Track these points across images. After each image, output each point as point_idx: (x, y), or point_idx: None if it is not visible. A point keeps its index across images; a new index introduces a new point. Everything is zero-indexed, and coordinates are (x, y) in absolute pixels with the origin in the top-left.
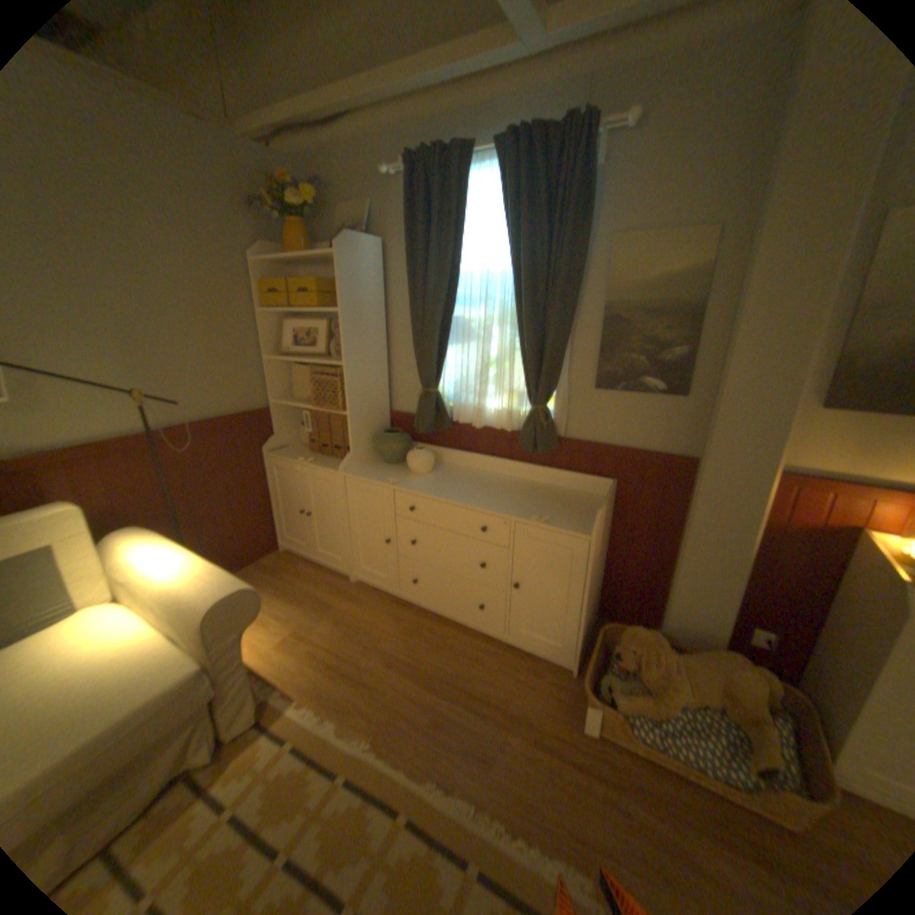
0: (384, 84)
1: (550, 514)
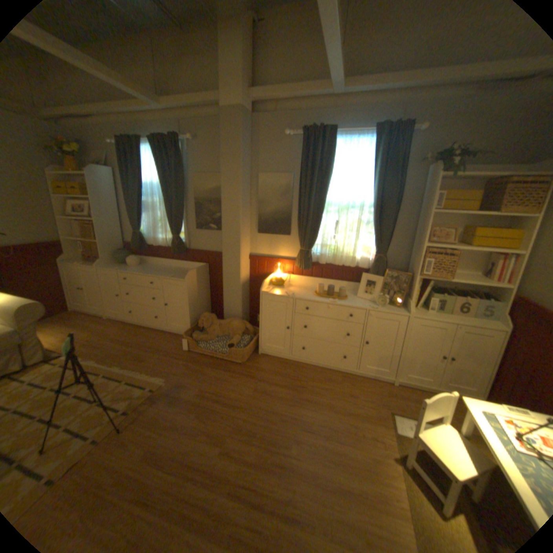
0: (104, 110)
1: (175, 276)
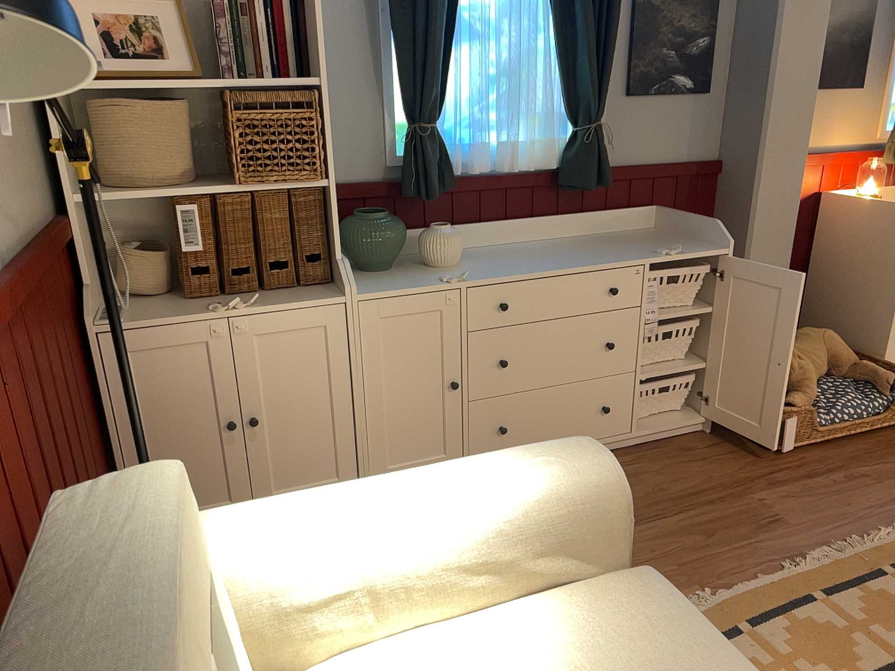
0: None
1: (668, 248)
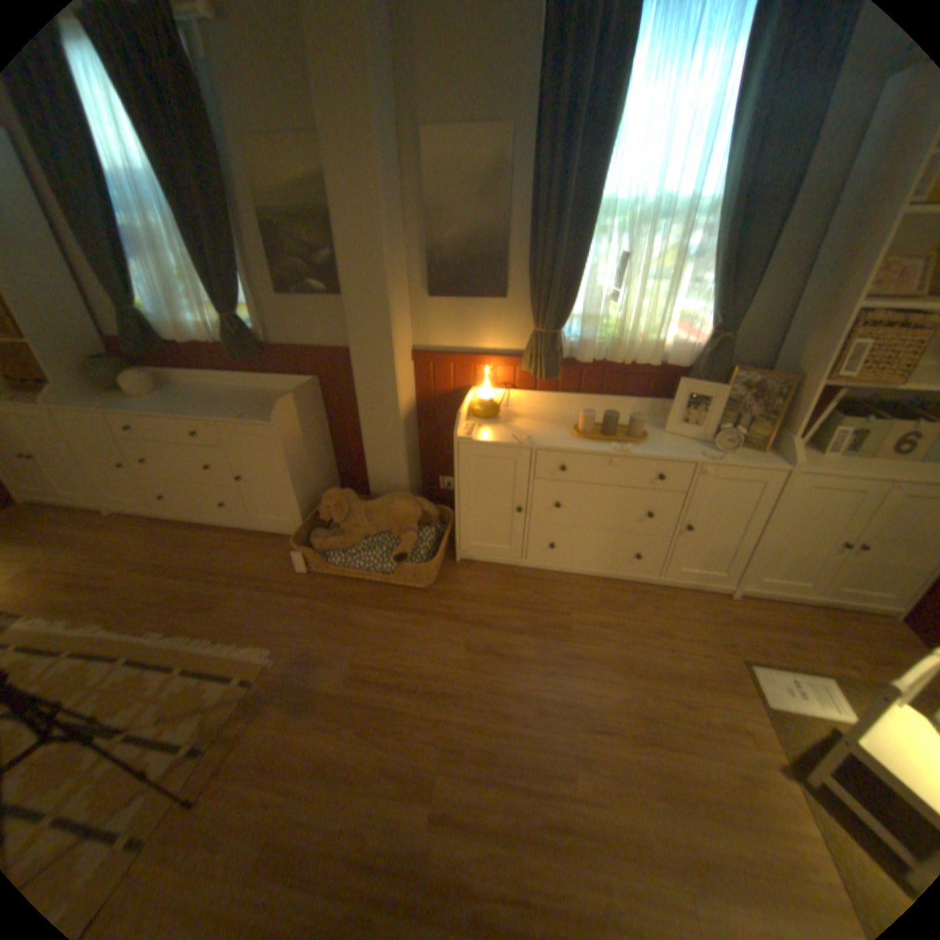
0: None
1: (246, 412)
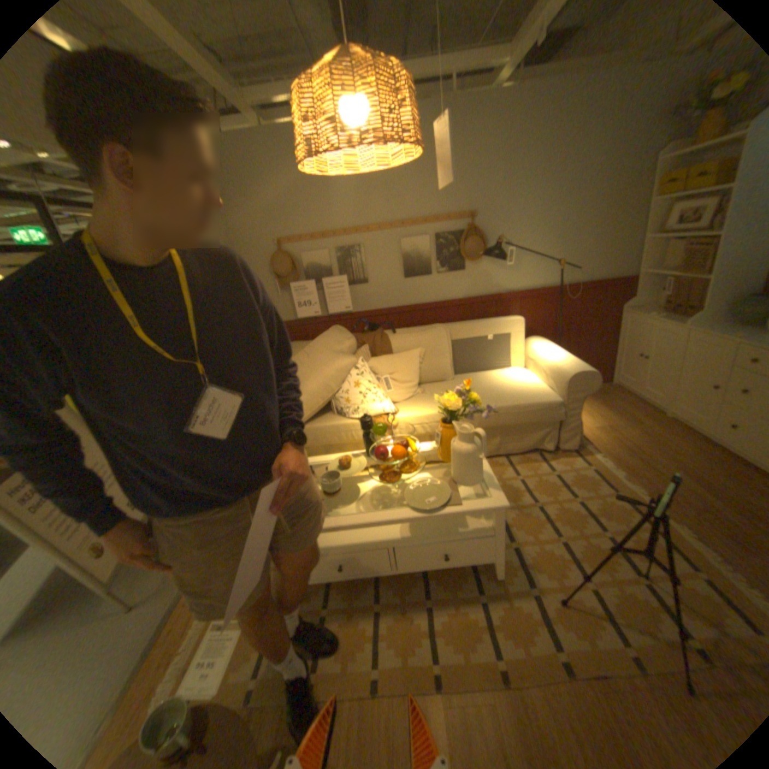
0: None
1: None
